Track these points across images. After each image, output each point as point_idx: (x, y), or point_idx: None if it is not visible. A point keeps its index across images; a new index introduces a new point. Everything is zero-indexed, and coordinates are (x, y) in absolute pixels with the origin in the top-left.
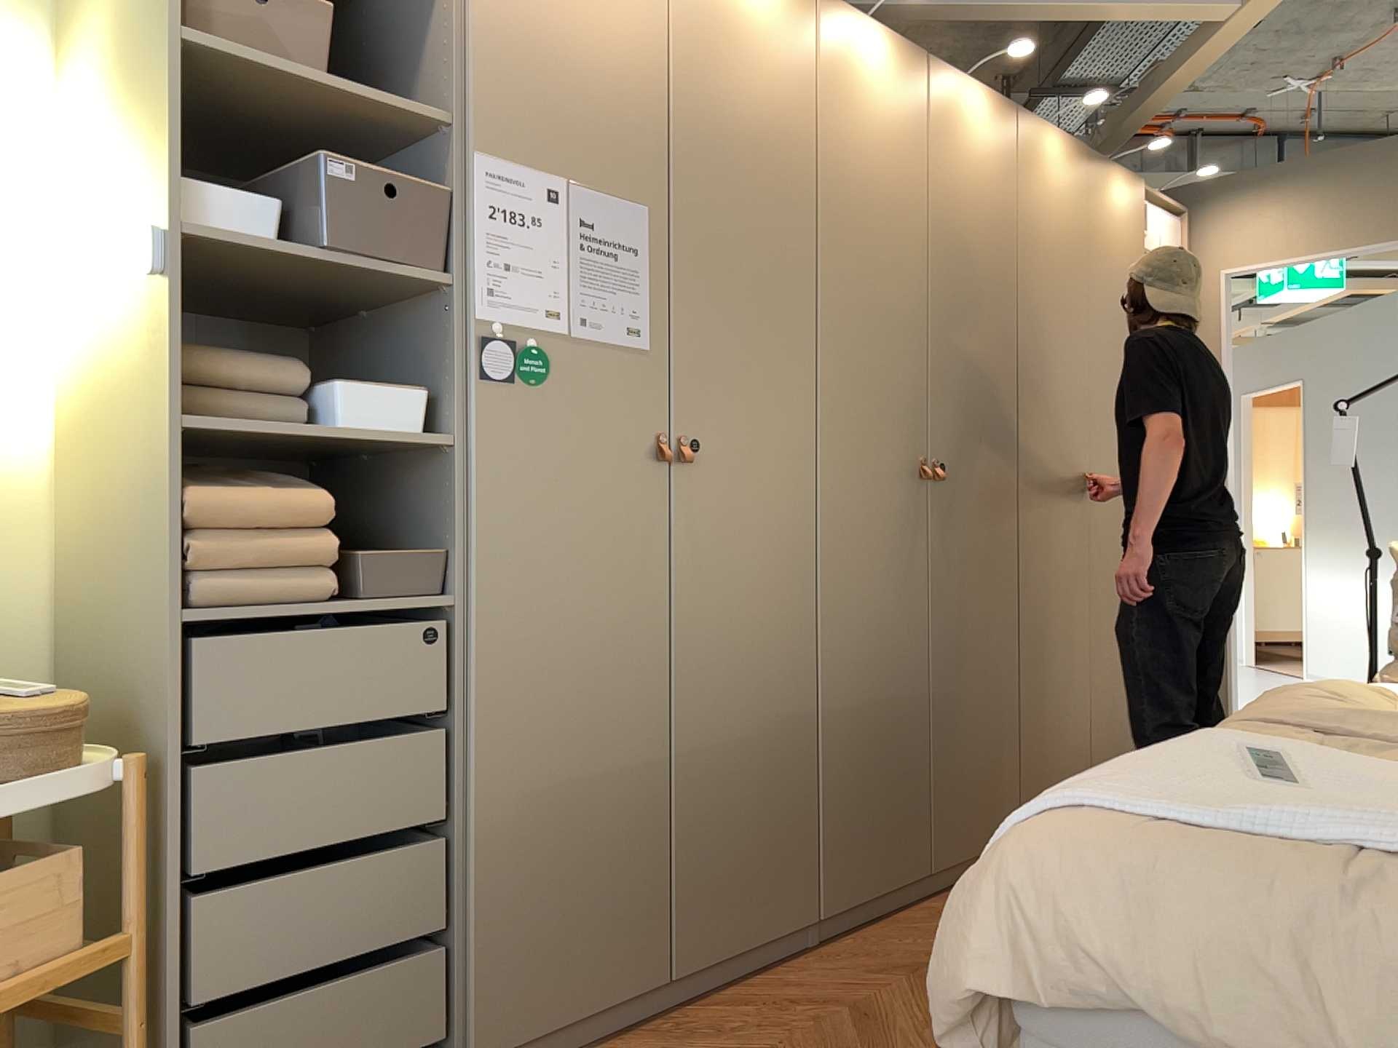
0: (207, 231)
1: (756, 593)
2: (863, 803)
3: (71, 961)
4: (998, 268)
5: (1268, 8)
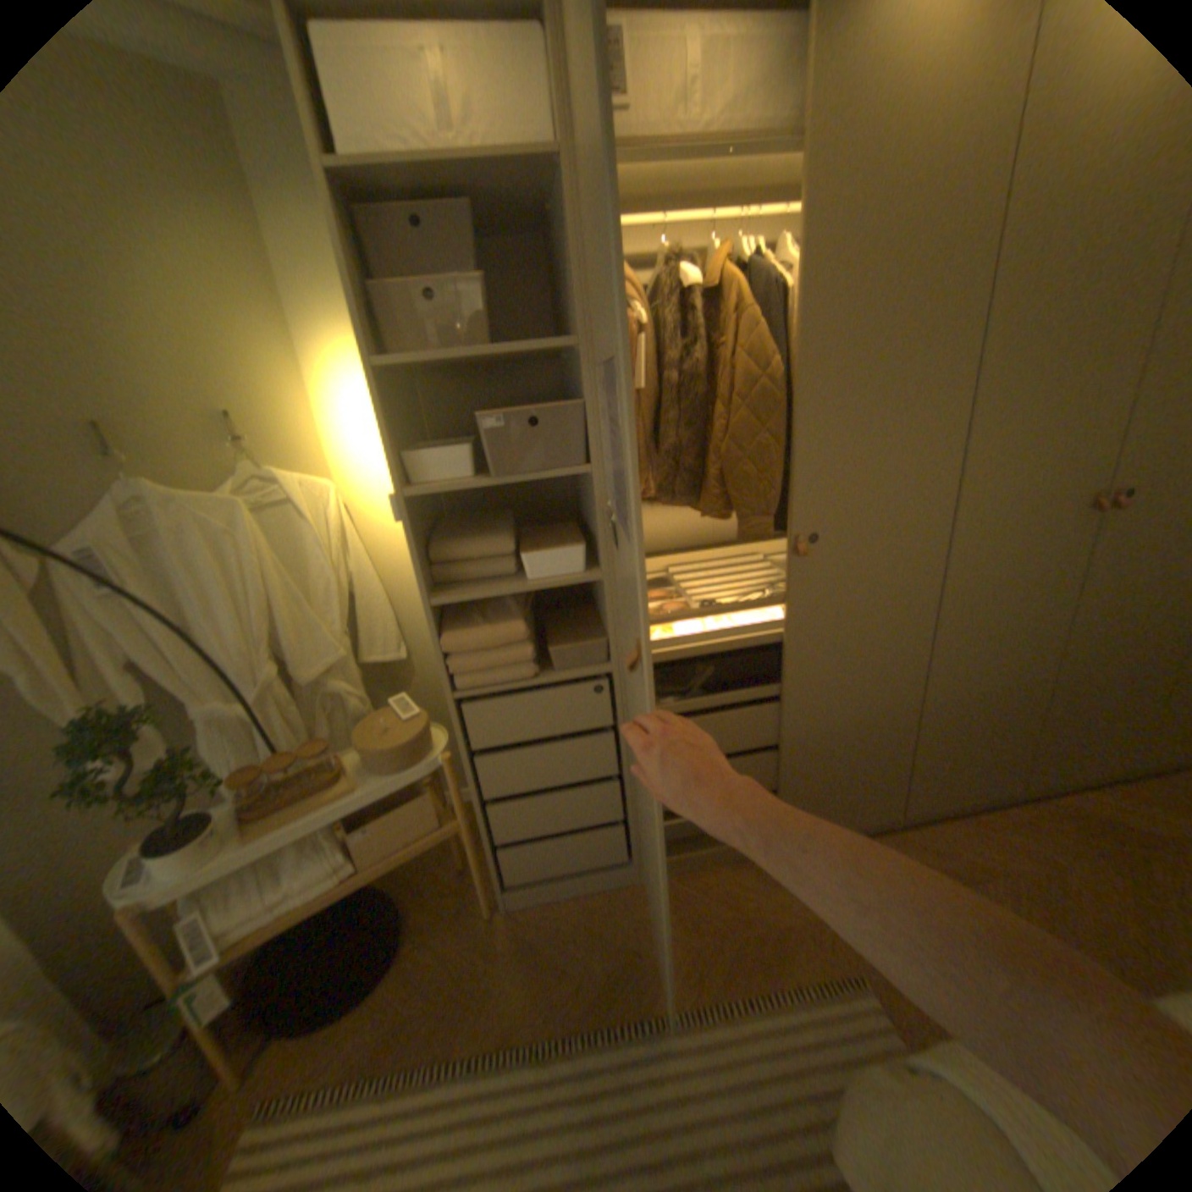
0: (425, 485)
1: (866, 634)
2: (957, 755)
3: (435, 833)
4: None
5: None
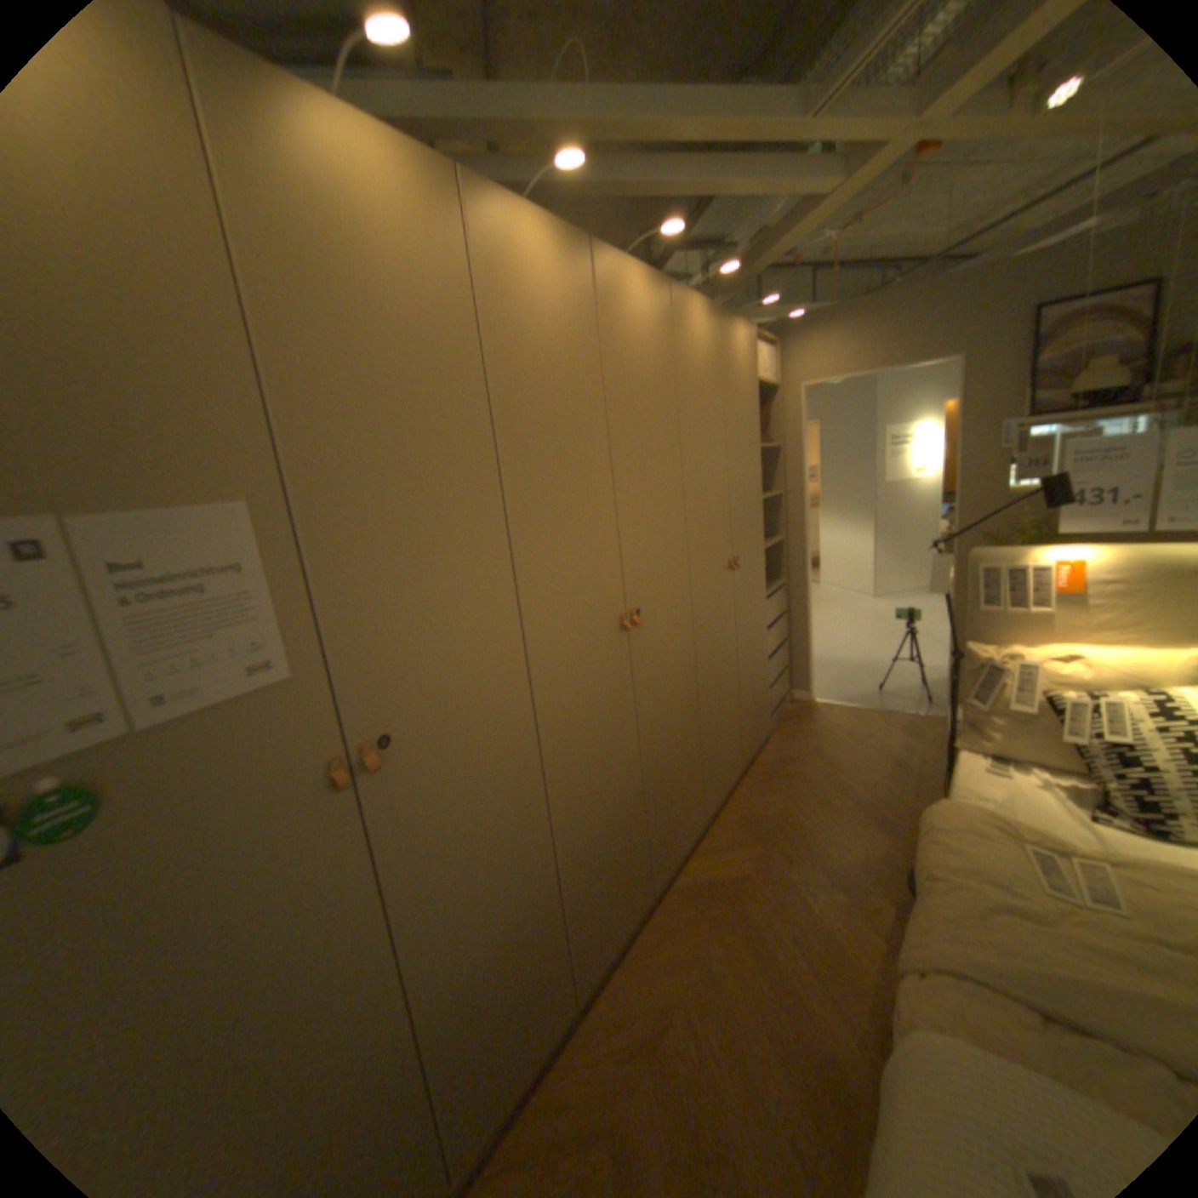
0: None
1: (483, 827)
2: (600, 901)
3: None
4: (663, 430)
5: (865, 181)
